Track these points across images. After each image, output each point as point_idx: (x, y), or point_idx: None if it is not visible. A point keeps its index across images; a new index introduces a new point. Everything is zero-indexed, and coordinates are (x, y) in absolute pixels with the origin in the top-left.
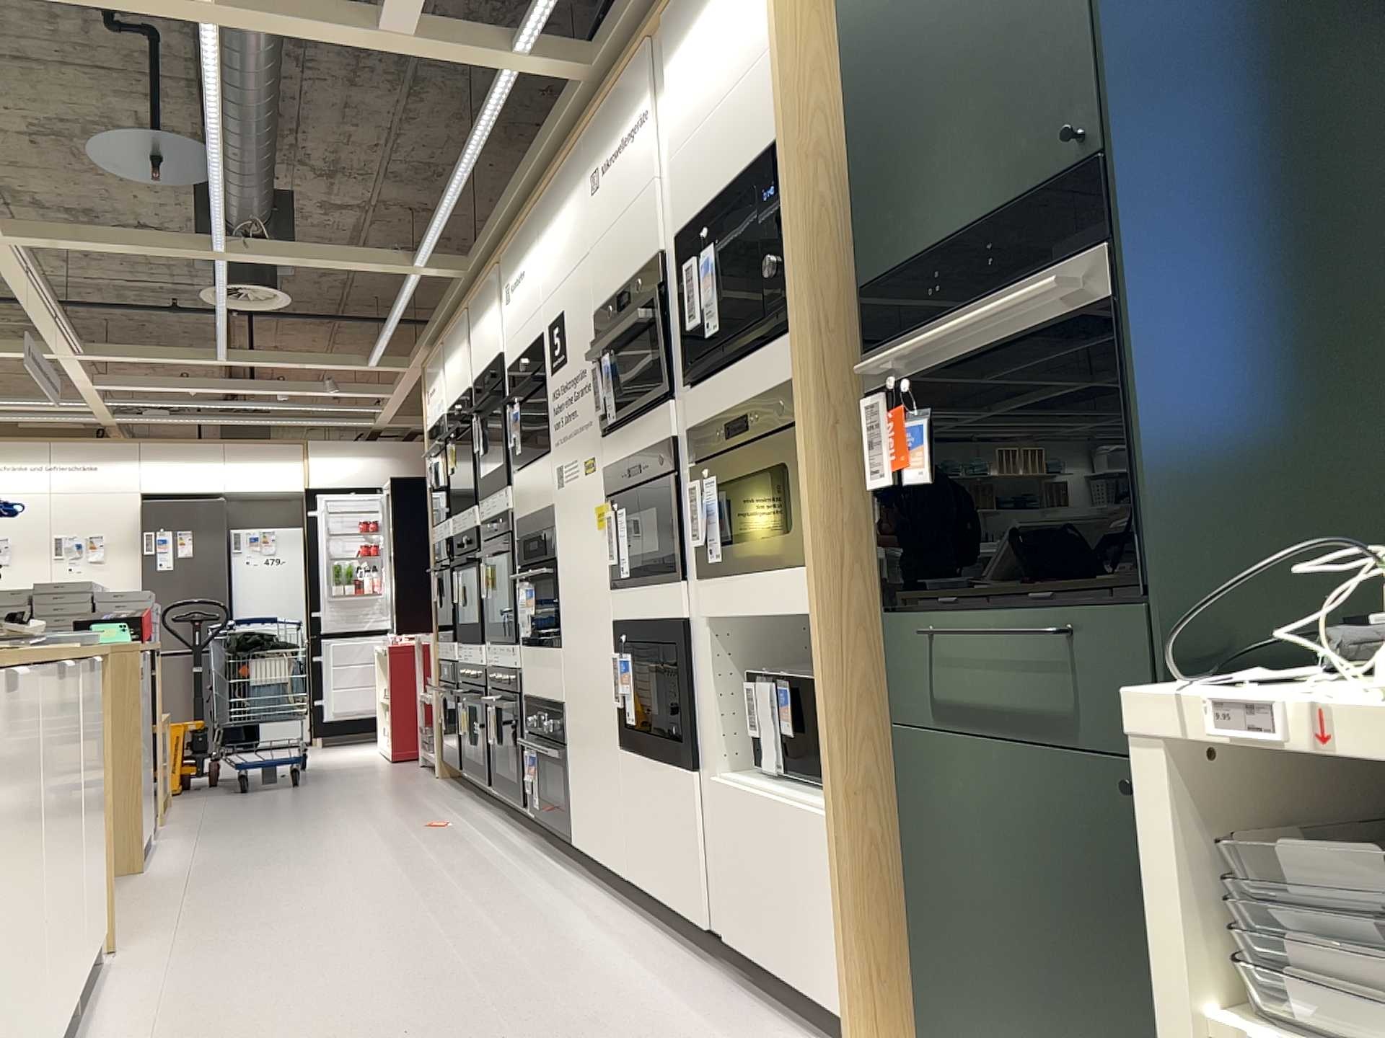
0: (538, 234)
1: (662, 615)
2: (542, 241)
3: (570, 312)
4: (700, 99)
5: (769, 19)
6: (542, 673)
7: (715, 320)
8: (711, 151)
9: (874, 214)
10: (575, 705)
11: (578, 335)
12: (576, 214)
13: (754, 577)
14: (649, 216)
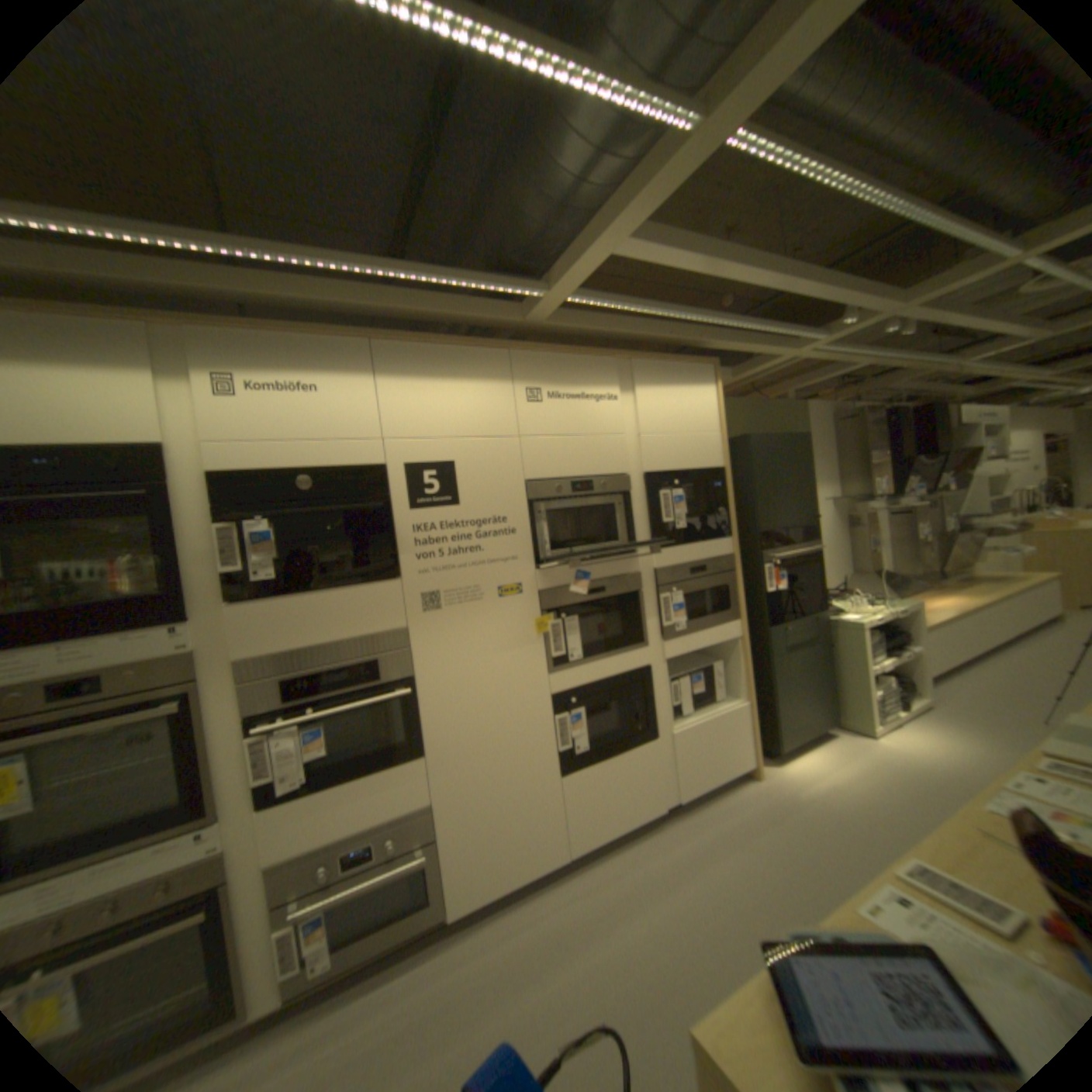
0: (377, 373)
1: (622, 670)
2: (394, 386)
3: (473, 469)
4: (666, 422)
5: (713, 422)
6: (355, 805)
7: (679, 523)
8: (676, 449)
9: (760, 511)
10: (459, 792)
11: (491, 491)
12: (491, 400)
13: (702, 631)
14: (613, 452)
